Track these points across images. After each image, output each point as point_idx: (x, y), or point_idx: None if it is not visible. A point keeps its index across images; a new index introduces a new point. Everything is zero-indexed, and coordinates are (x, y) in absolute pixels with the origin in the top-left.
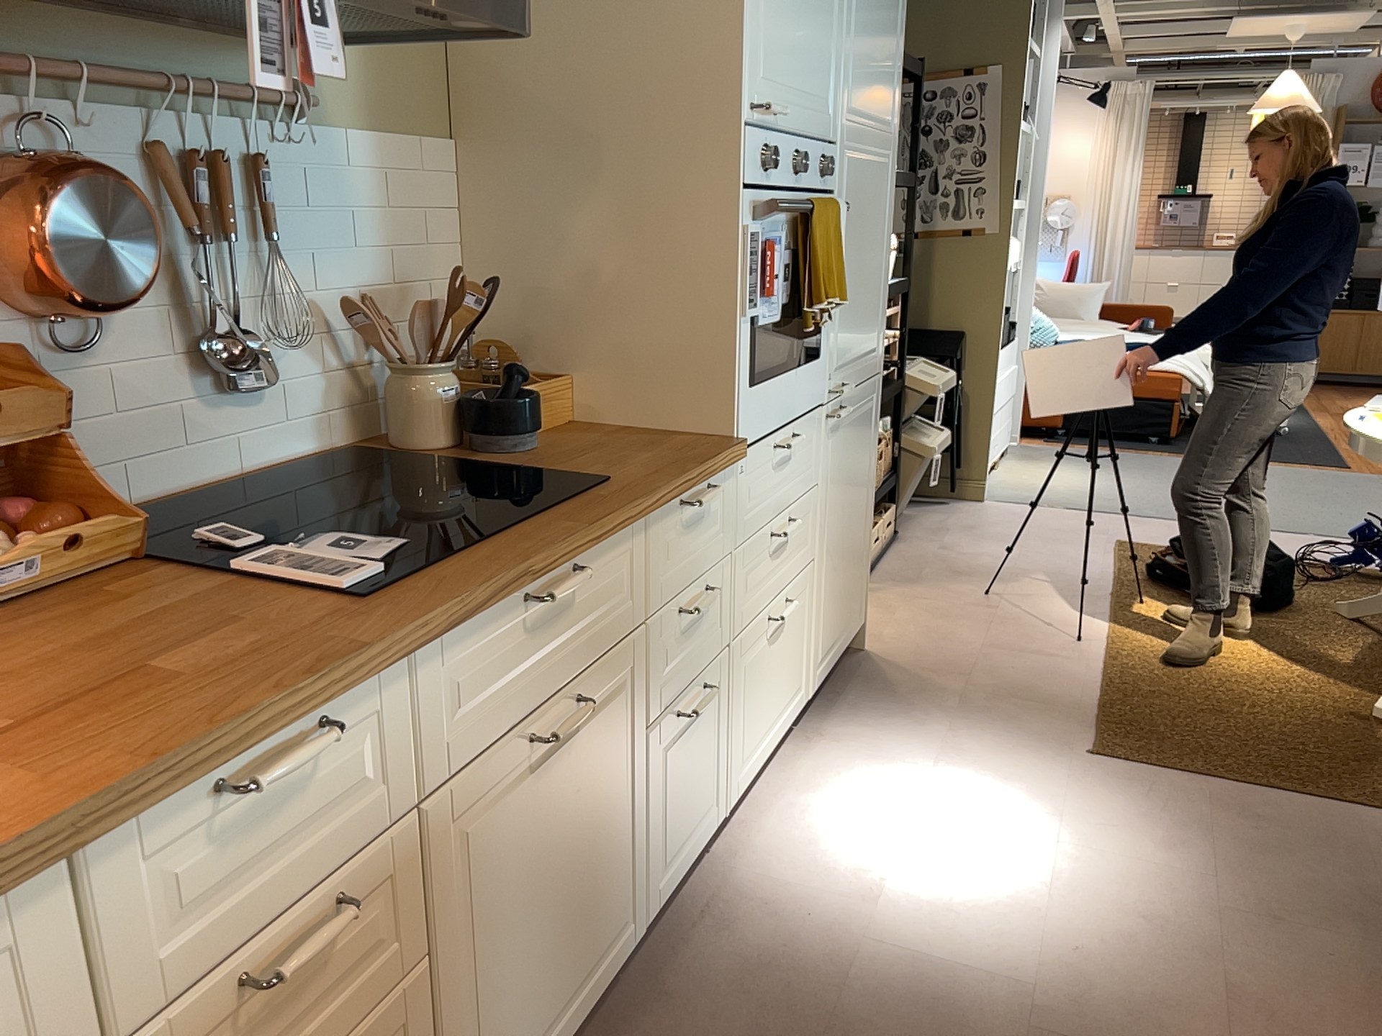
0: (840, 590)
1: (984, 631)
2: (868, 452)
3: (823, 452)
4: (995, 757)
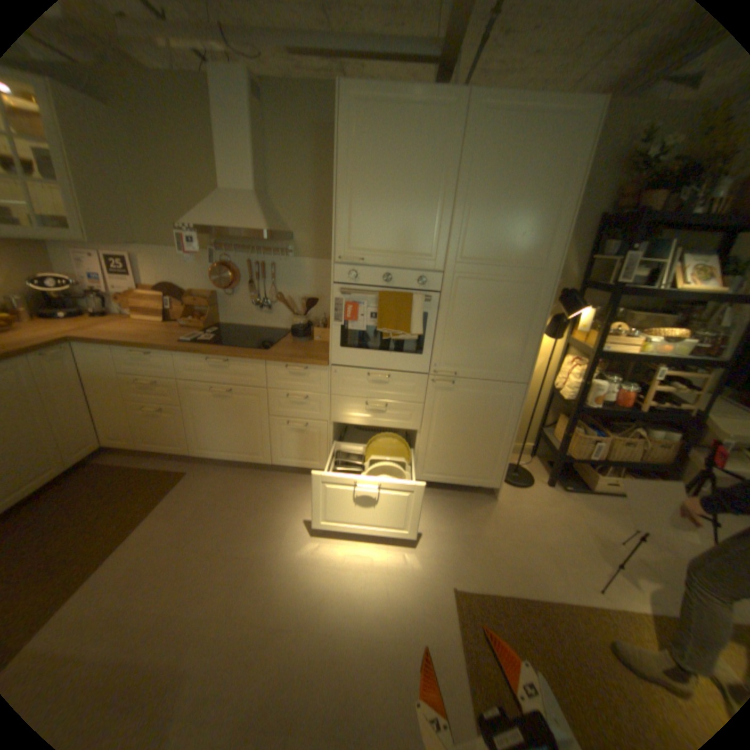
0: (453, 457)
1: (564, 545)
2: (500, 414)
3: (426, 393)
4: (426, 551)
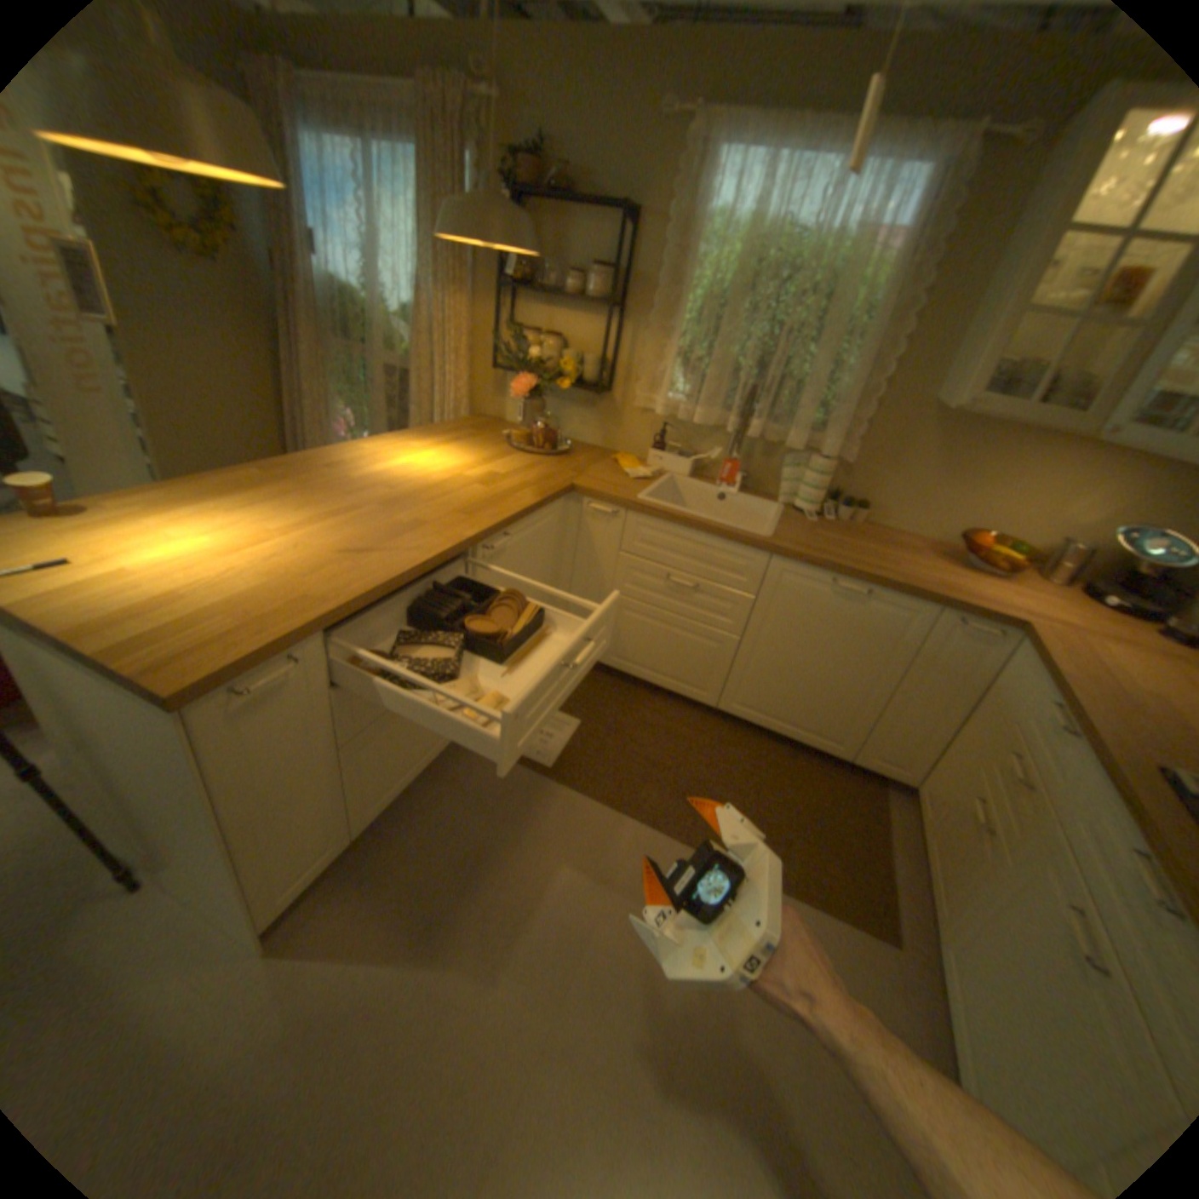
0: None
1: None
2: None
3: None
4: None
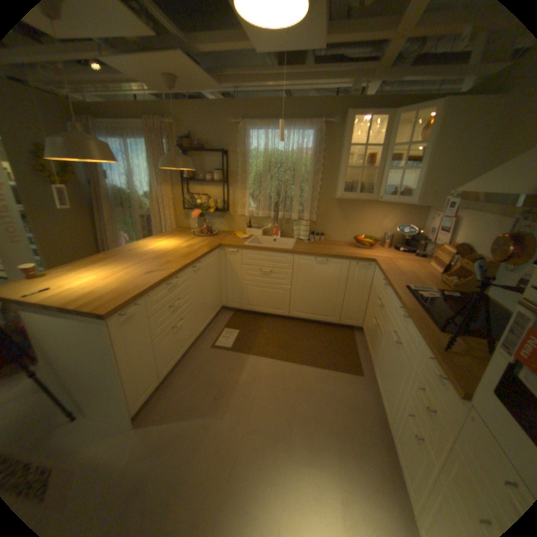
0: None
1: None
2: None
3: None
4: None
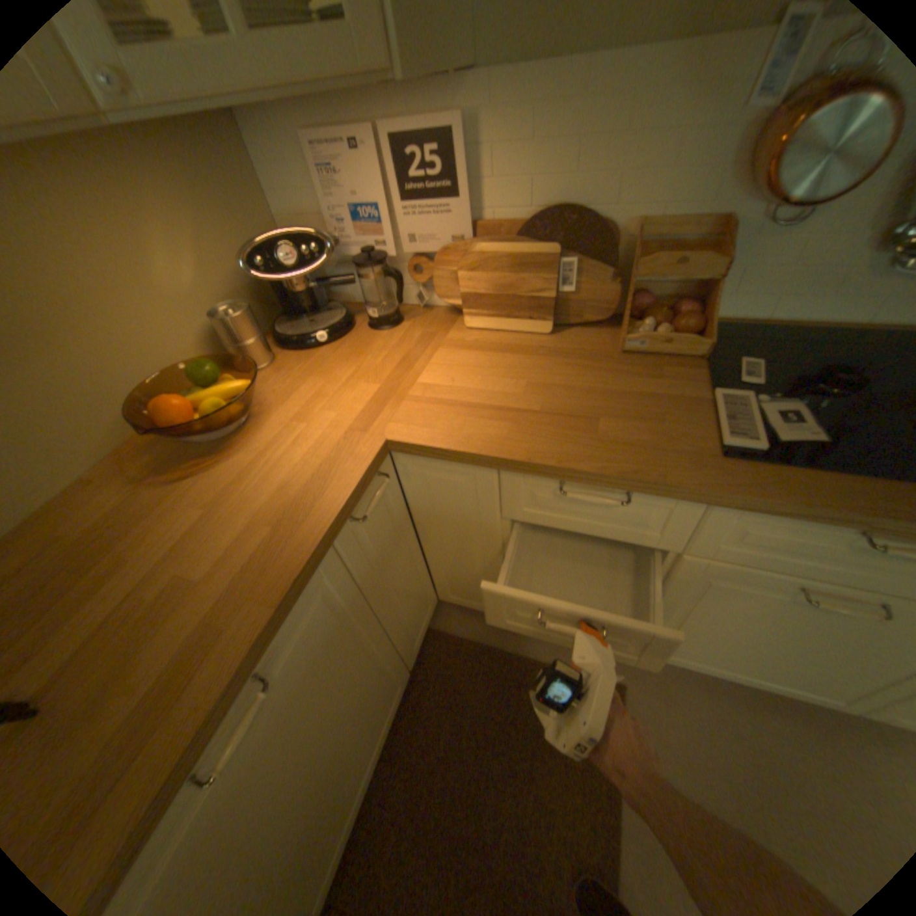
0: None
1: None
2: None
3: None
4: None
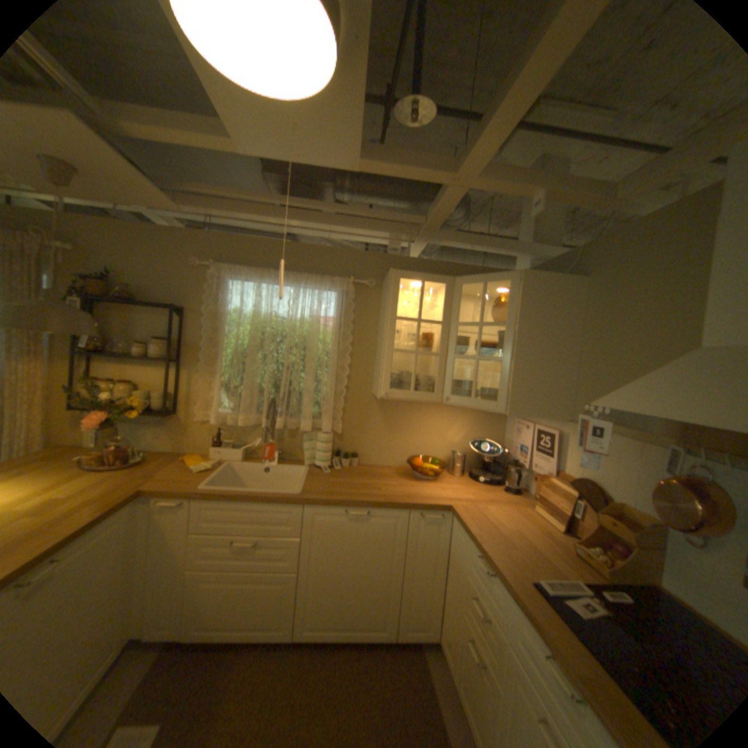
0: None
1: None
2: None
3: None
4: None
